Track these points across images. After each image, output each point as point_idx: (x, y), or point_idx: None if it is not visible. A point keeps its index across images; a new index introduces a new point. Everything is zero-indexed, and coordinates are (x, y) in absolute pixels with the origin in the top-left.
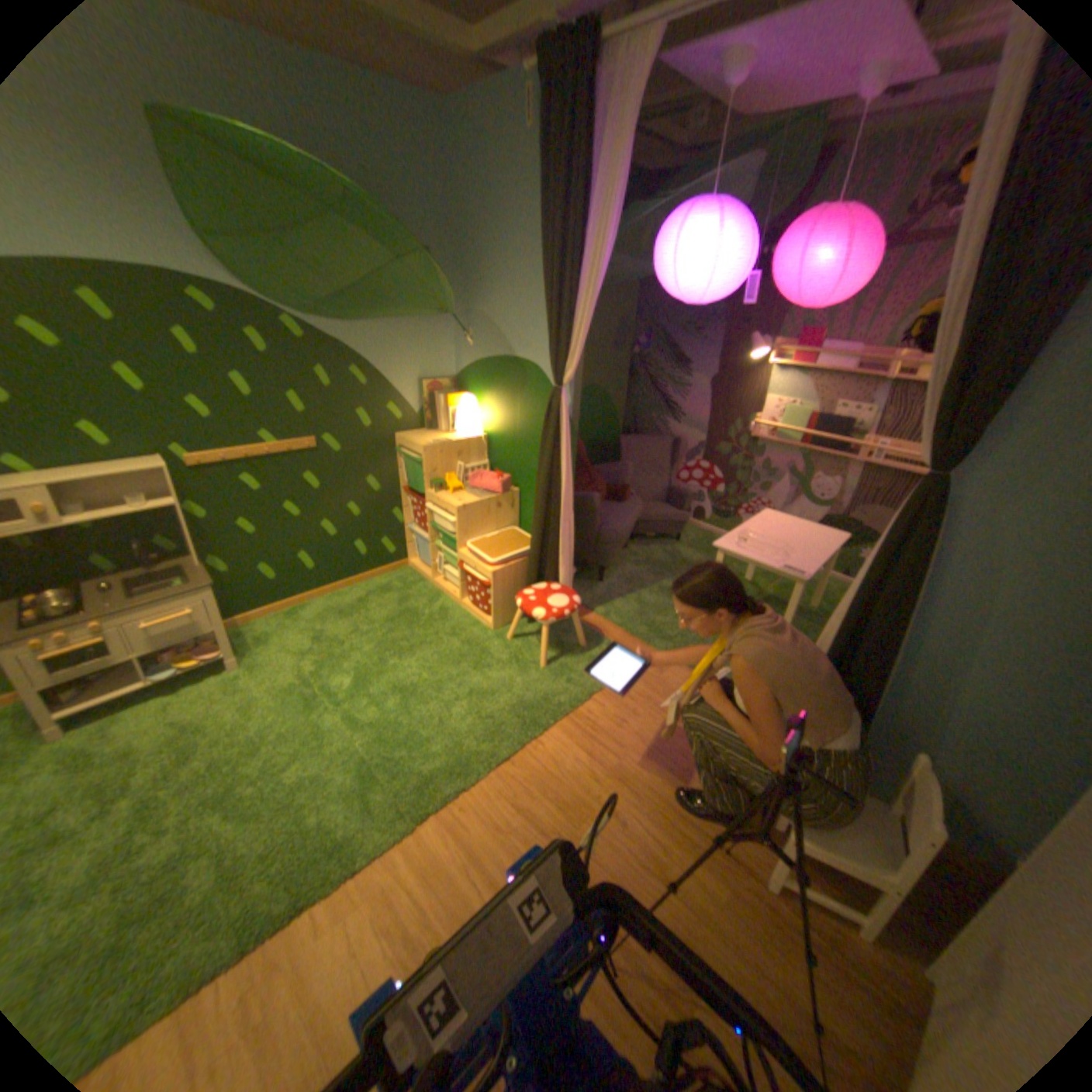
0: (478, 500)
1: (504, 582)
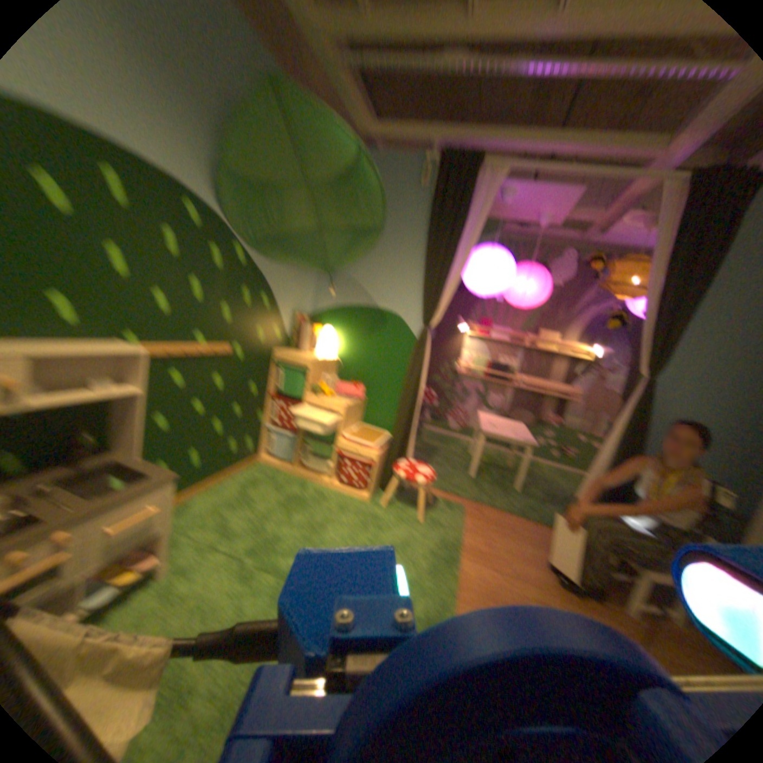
0: (348, 401)
1: (378, 461)
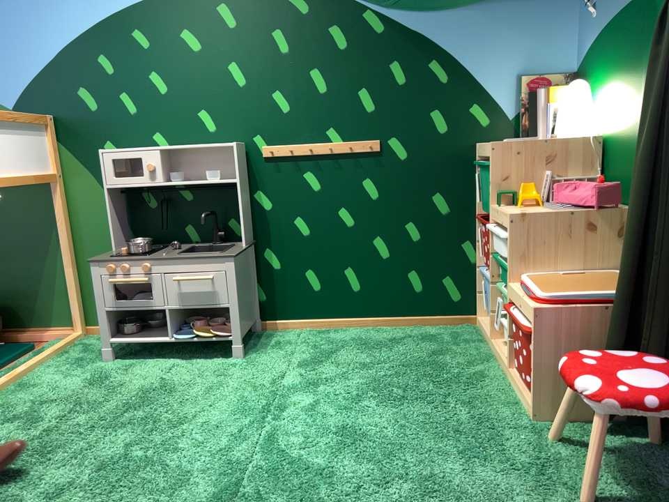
0: (554, 211)
1: (562, 335)
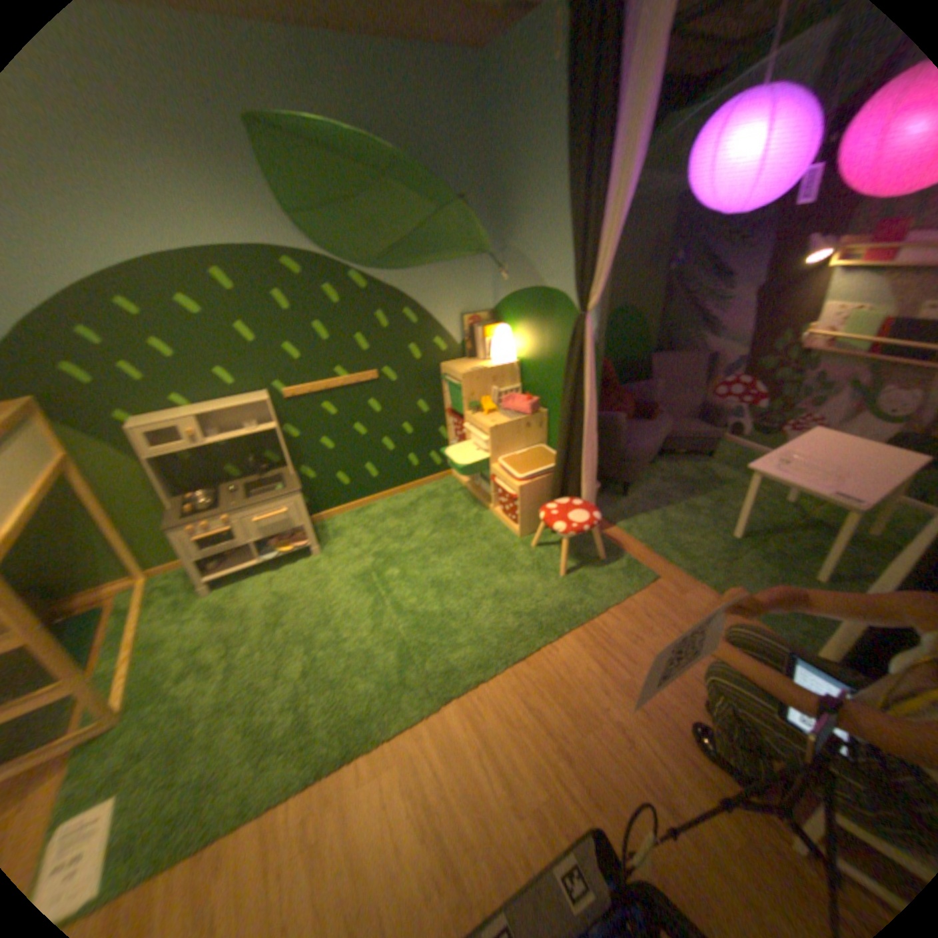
0: (508, 421)
1: (529, 496)
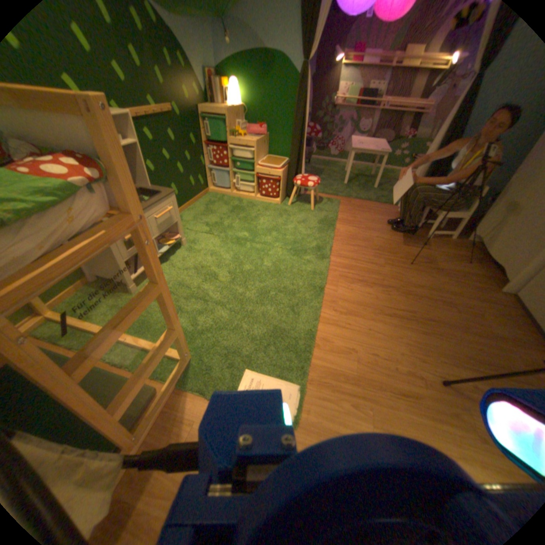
0: (256, 137)
1: (281, 176)
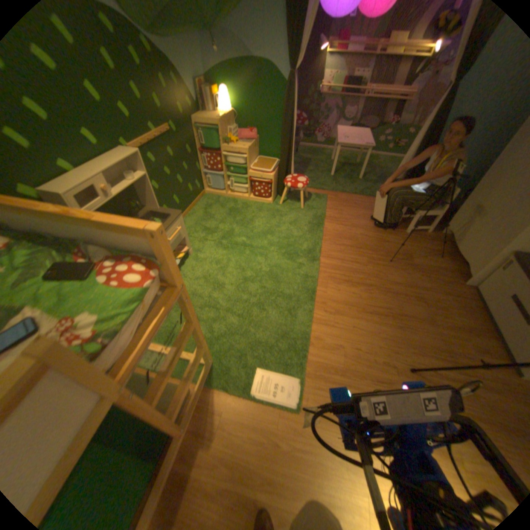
0: (249, 144)
1: (274, 179)
